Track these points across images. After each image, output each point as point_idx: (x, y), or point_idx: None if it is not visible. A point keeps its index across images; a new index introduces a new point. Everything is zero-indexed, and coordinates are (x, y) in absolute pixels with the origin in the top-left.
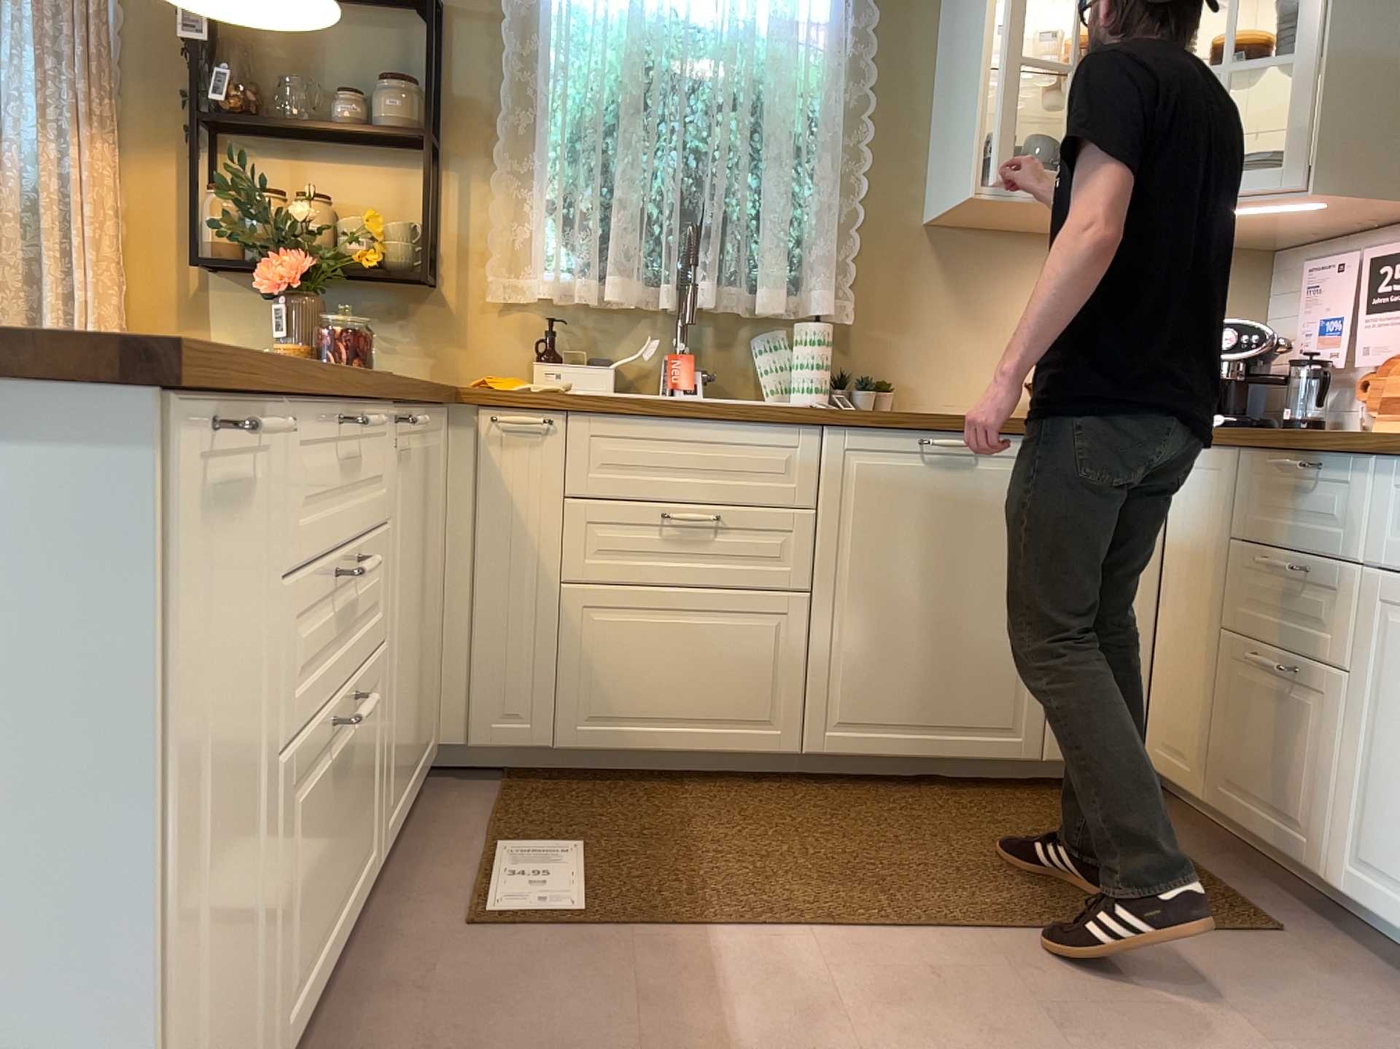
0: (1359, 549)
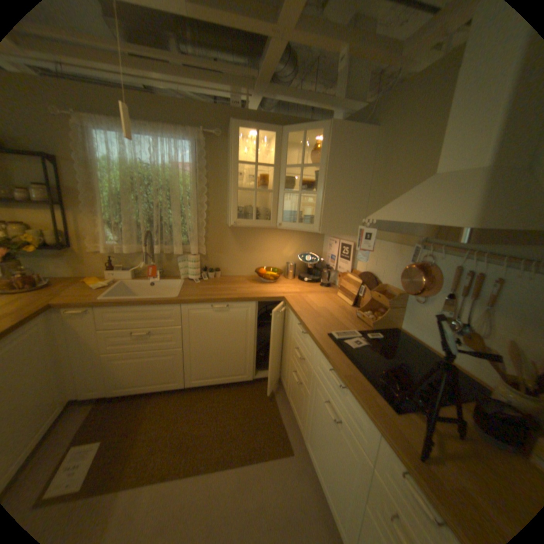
0: (312, 363)
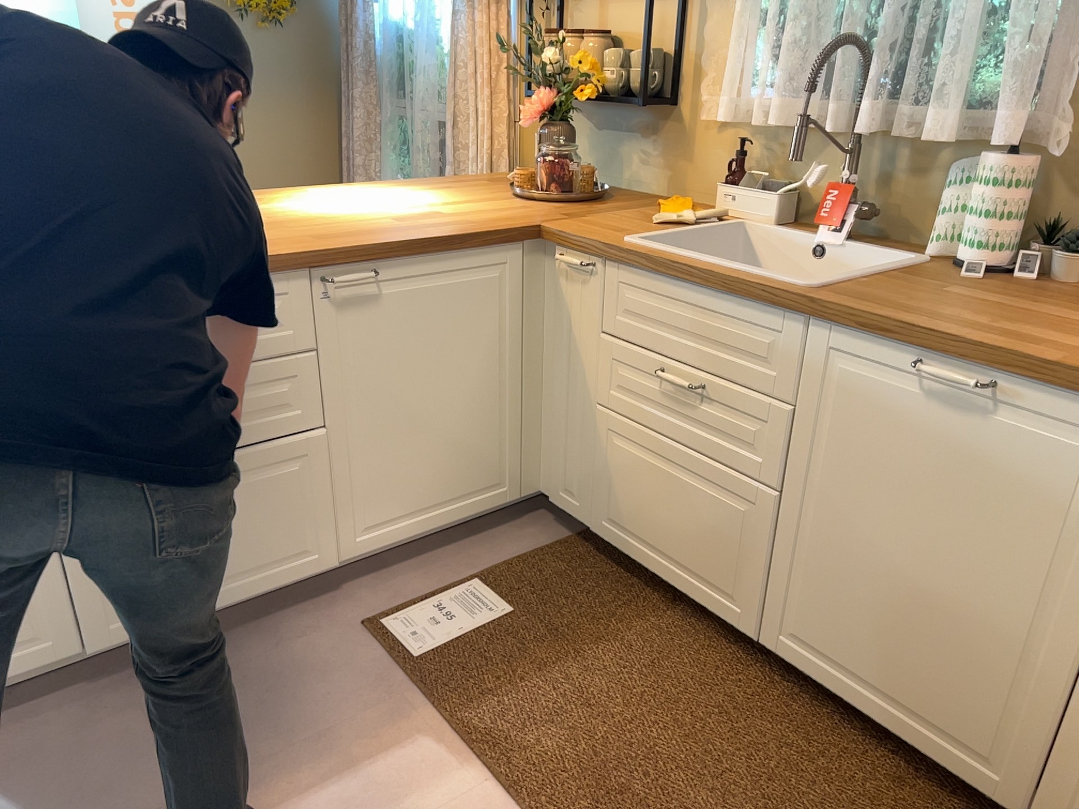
0: None
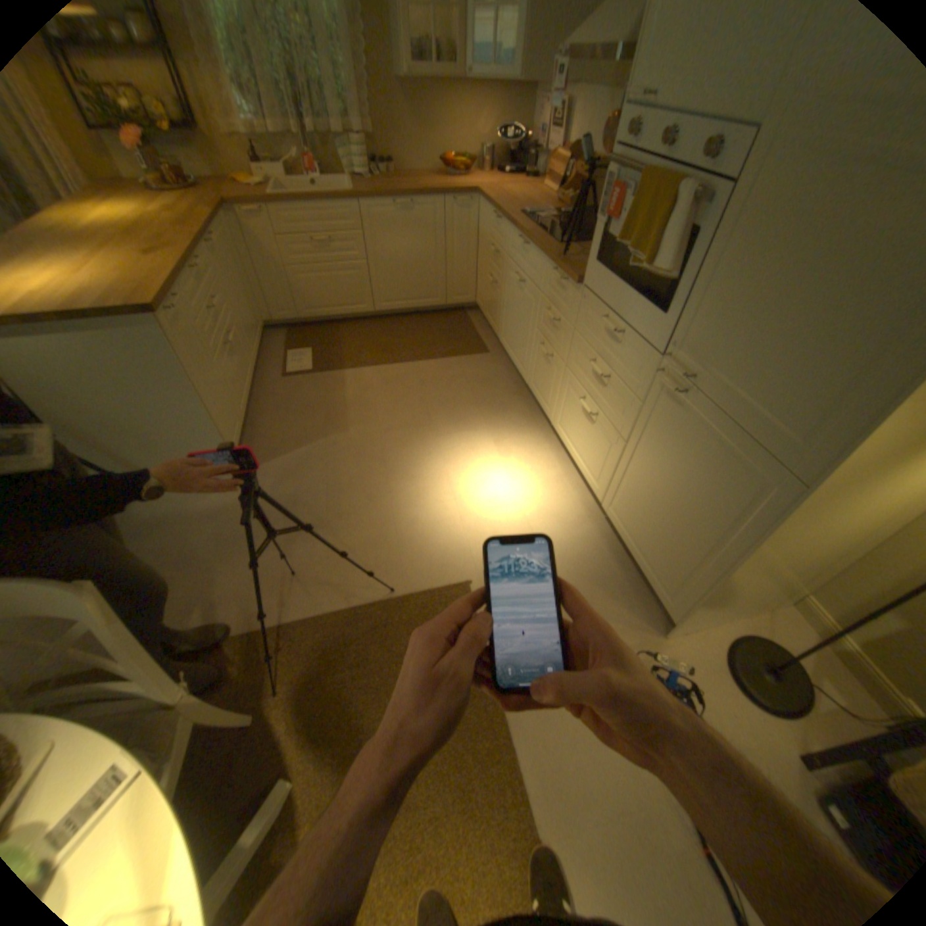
0: (505, 250)
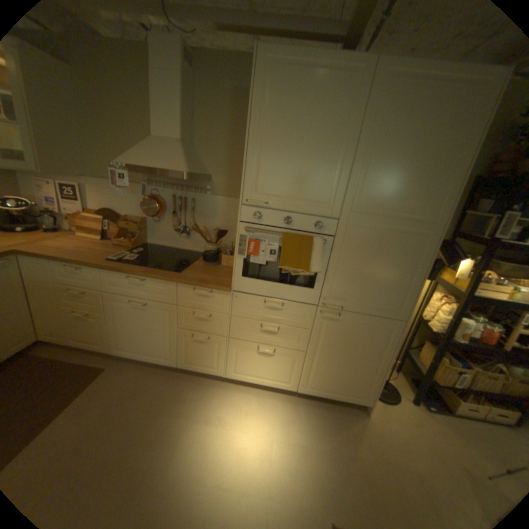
0: (99, 288)
